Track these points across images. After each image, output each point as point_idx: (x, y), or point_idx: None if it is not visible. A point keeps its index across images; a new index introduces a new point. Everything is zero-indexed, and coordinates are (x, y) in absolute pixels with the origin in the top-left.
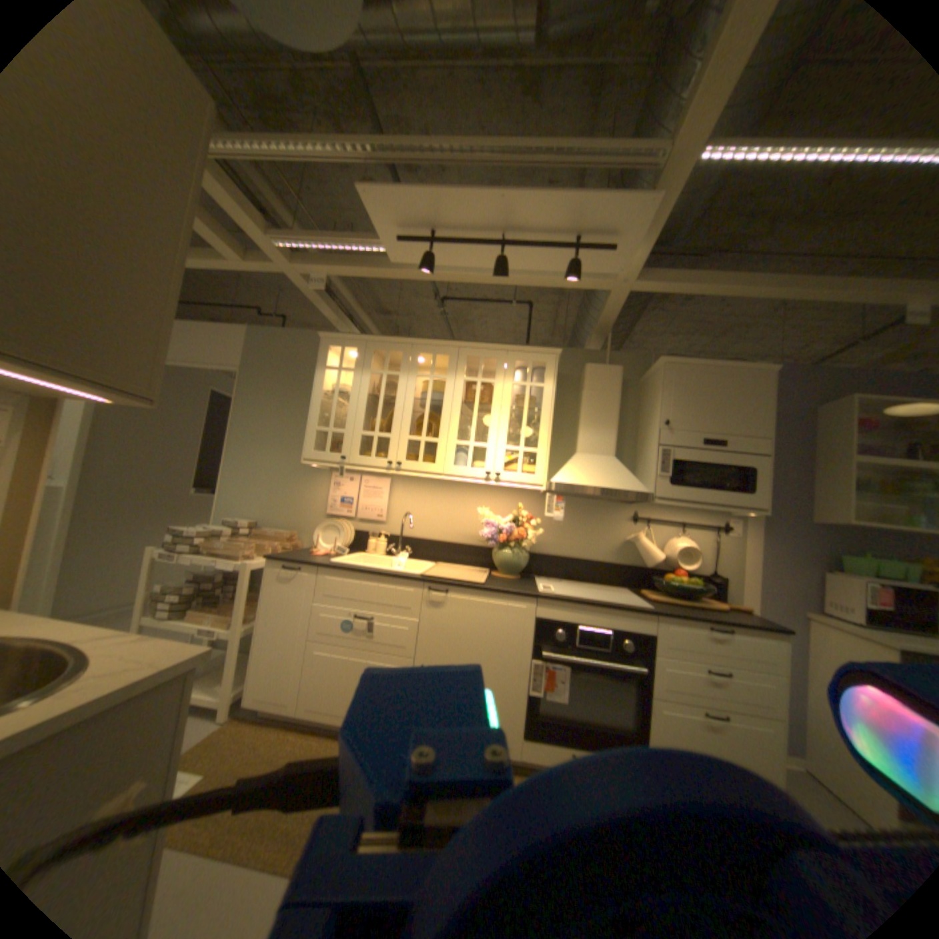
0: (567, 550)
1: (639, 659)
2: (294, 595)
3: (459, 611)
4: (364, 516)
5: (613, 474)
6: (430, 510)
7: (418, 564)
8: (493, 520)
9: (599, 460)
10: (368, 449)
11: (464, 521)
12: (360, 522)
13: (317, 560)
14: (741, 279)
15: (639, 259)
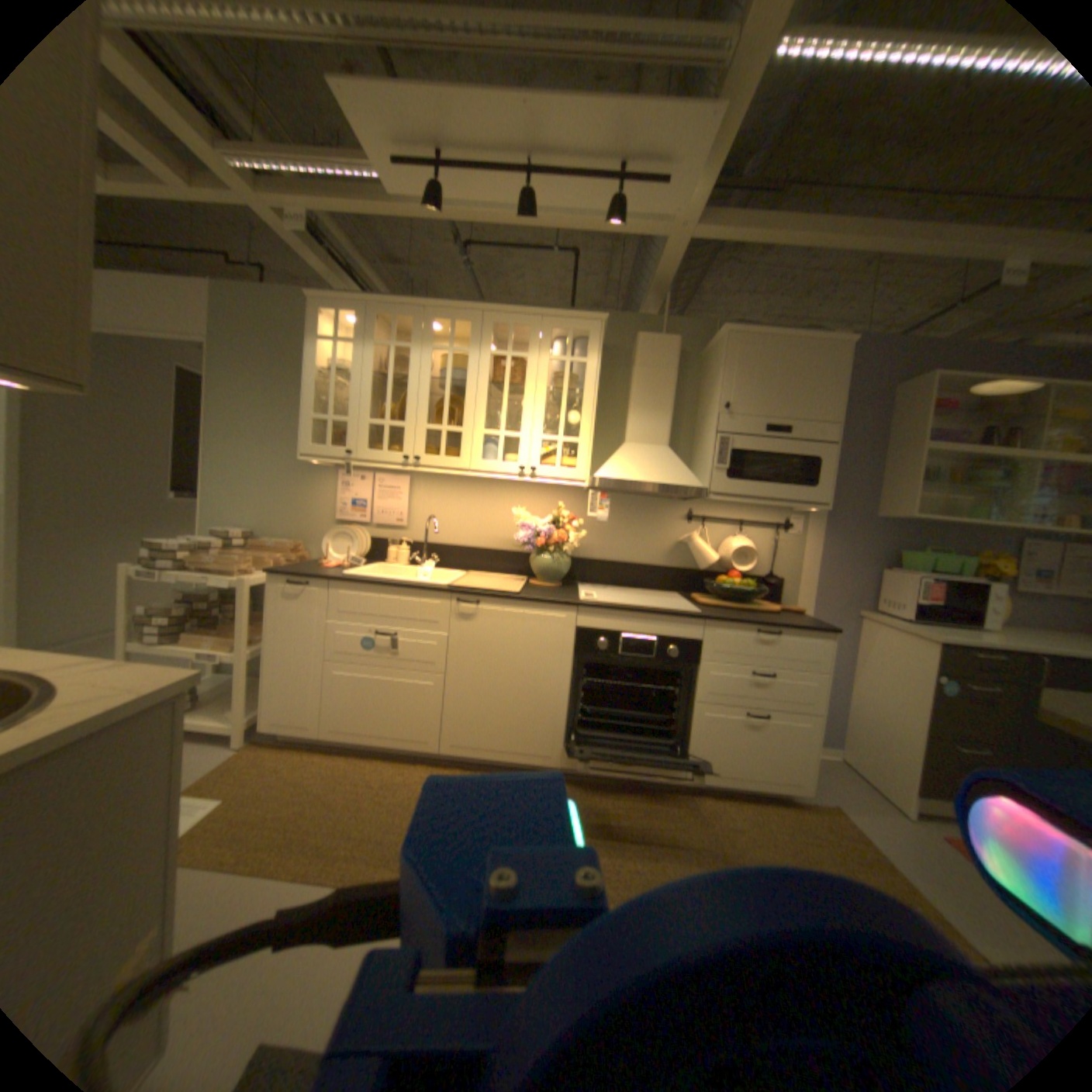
0: (613, 553)
1: (683, 664)
2: (302, 612)
3: (491, 623)
4: (380, 520)
5: (664, 466)
6: (457, 512)
7: (446, 573)
8: (529, 521)
9: (649, 450)
10: (378, 440)
11: (497, 524)
12: (376, 527)
13: (326, 573)
14: (821, 225)
15: (700, 195)
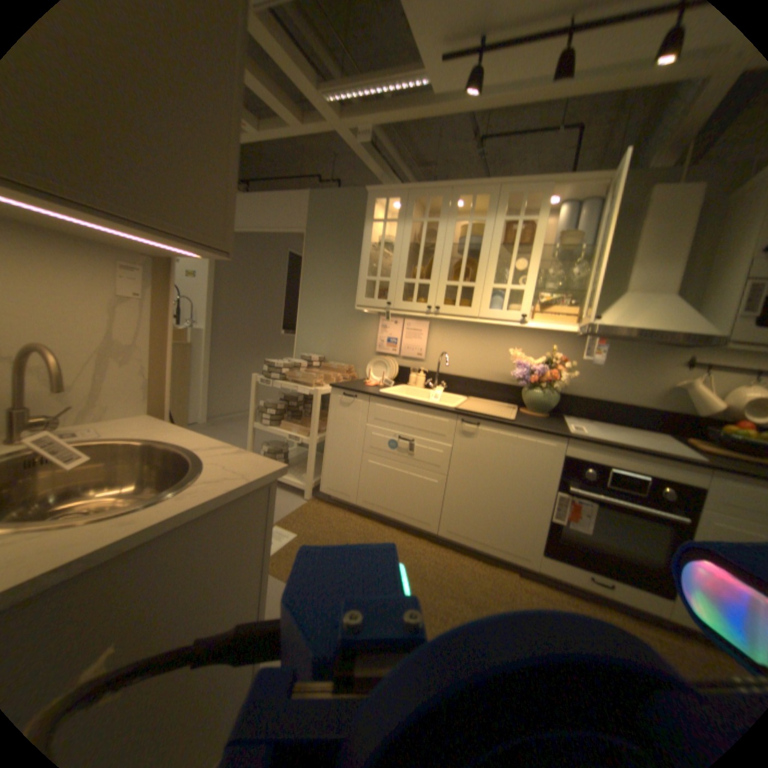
0: (602, 392)
1: (681, 508)
2: (352, 415)
3: (489, 441)
4: (405, 353)
5: (674, 314)
6: (463, 349)
7: (452, 396)
8: (525, 360)
9: (656, 299)
10: (409, 294)
11: (495, 361)
12: (402, 358)
13: (369, 389)
14: None
15: None
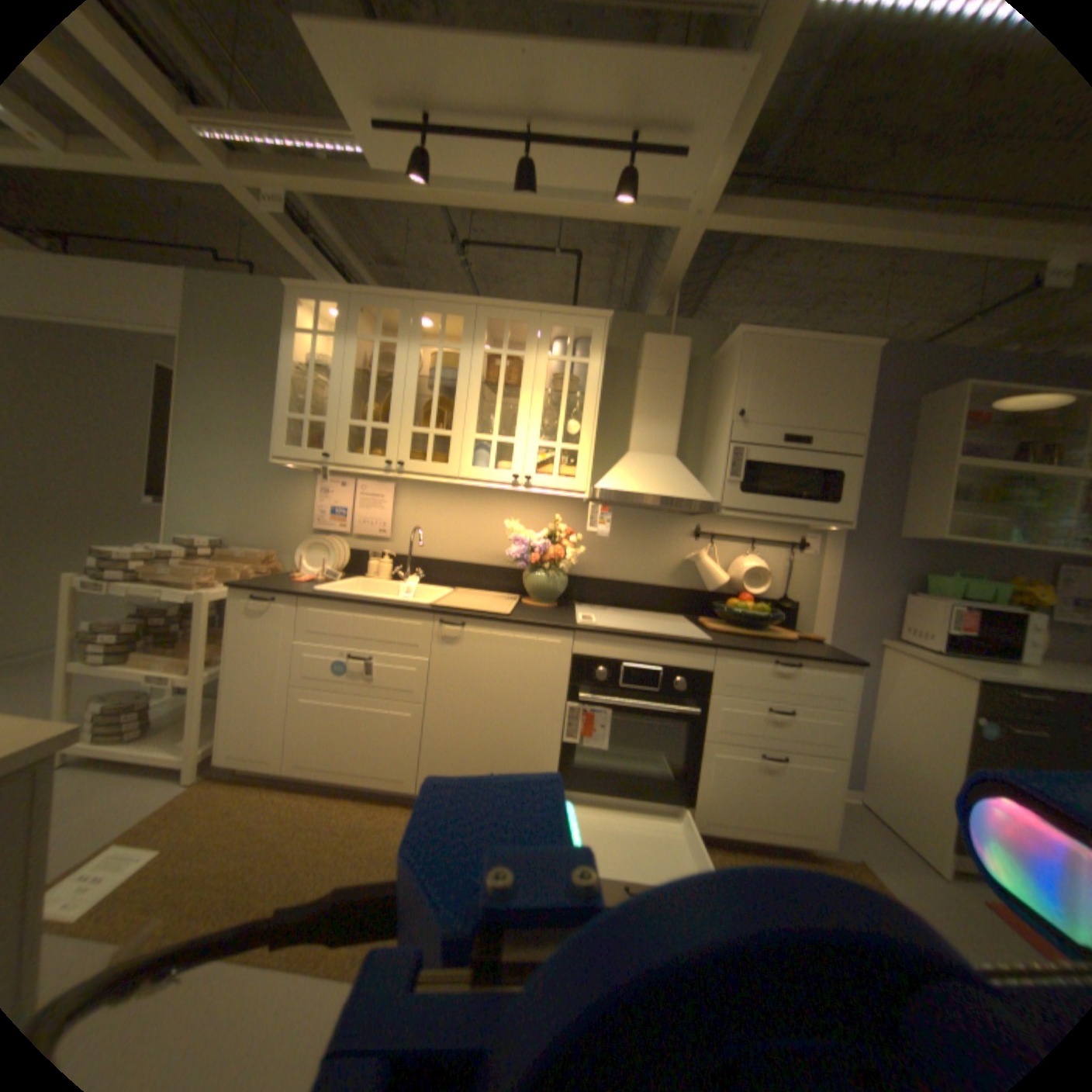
0: (614, 571)
1: (692, 698)
2: (268, 632)
3: (478, 648)
4: (362, 531)
5: (672, 478)
6: (446, 523)
7: (432, 590)
8: (524, 535)
9: (656, 461)
10: (361, 444)
11: (489, 538)
12: (357, 539)
13: (297, 588)
14: (849, 217)
15: (719, 179)
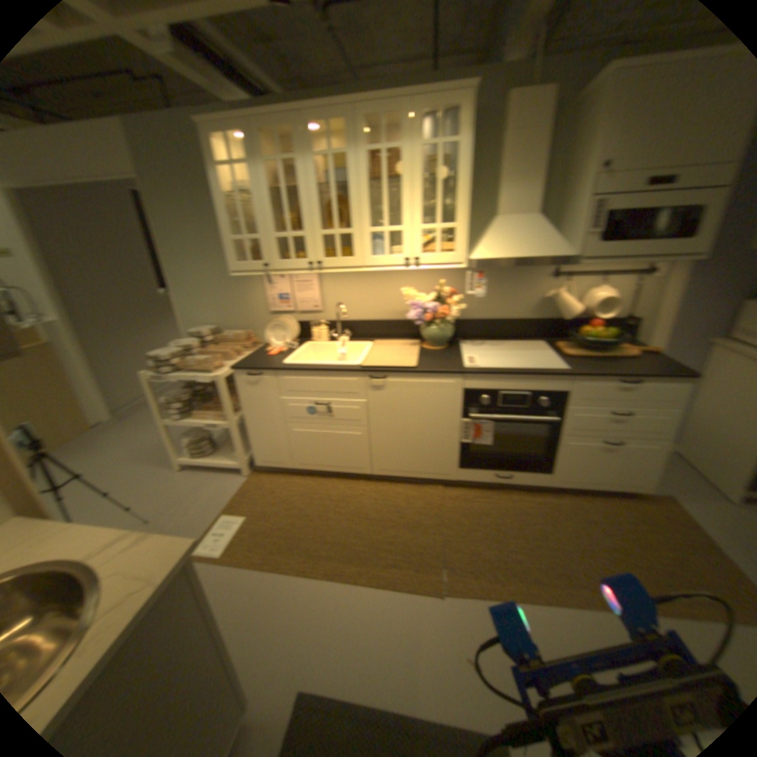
0: (488, 313)
1: (553, 410)
2: (263, 395)
3: (398, 392)
4: (301, 310)
5: (537, 238)
6: (358, 295)
7: (357, 346)
8: (417, 299)
9: (522, 222)
10: (285, 247)
11: (391, 301)
12: (299, 315)
13: (272, 365)
14: None
15: None
